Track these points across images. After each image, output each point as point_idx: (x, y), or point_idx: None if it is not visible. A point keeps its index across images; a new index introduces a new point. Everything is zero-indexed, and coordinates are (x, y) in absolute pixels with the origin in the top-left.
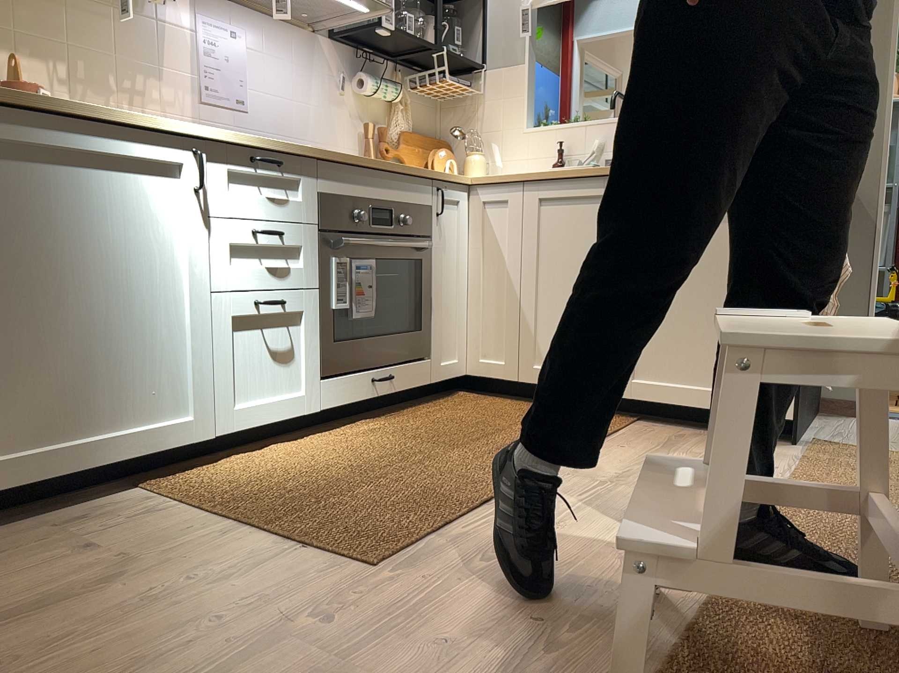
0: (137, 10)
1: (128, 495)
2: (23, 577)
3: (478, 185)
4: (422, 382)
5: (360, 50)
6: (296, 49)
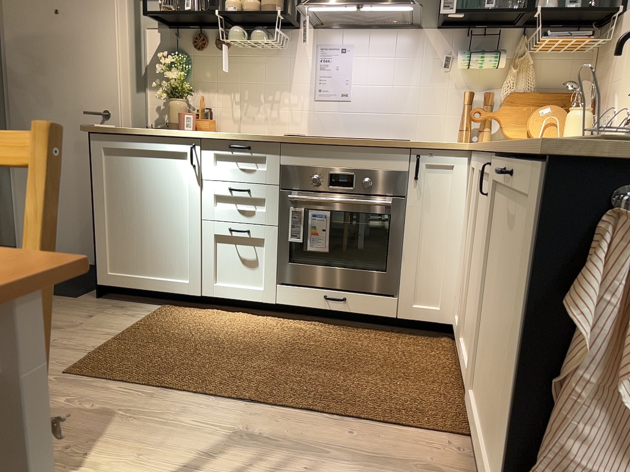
0: (277, 55)
1: (150, 306)
2: (66, 315)
3: (470, 154)
4: (384, 314)
5: (470, 30)
6: (397, 47)
